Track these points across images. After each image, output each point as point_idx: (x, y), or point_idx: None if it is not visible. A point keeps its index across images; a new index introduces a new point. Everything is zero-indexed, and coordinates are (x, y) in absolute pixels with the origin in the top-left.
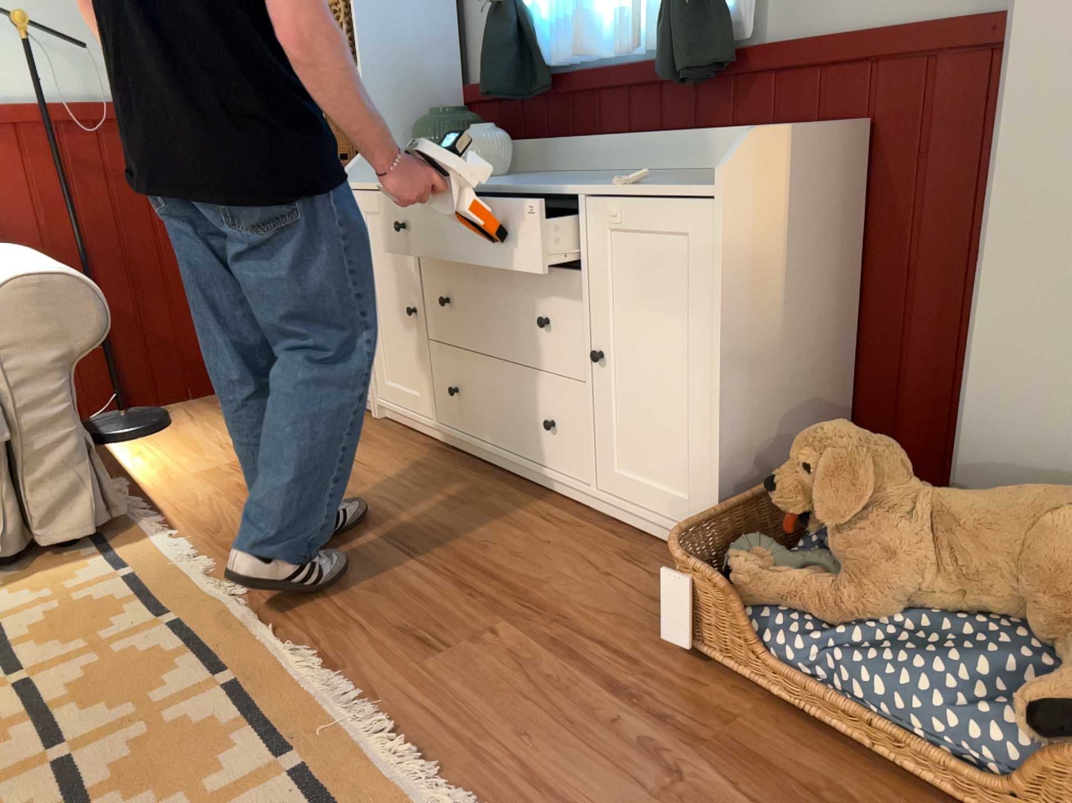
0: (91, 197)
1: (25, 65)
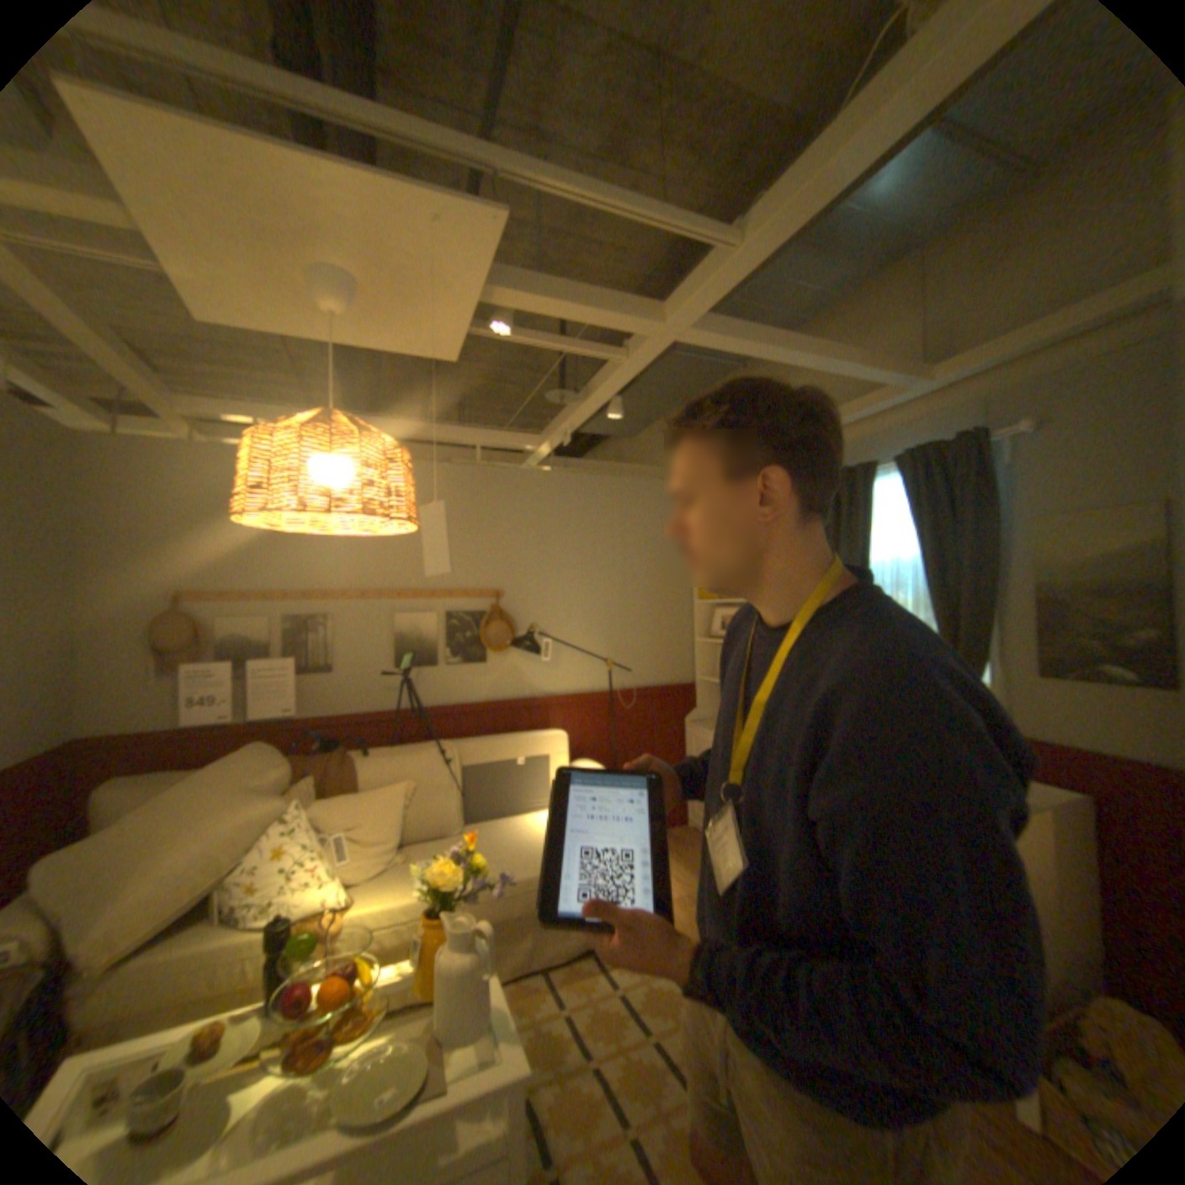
0: (615, 730)
1: (600, 672)
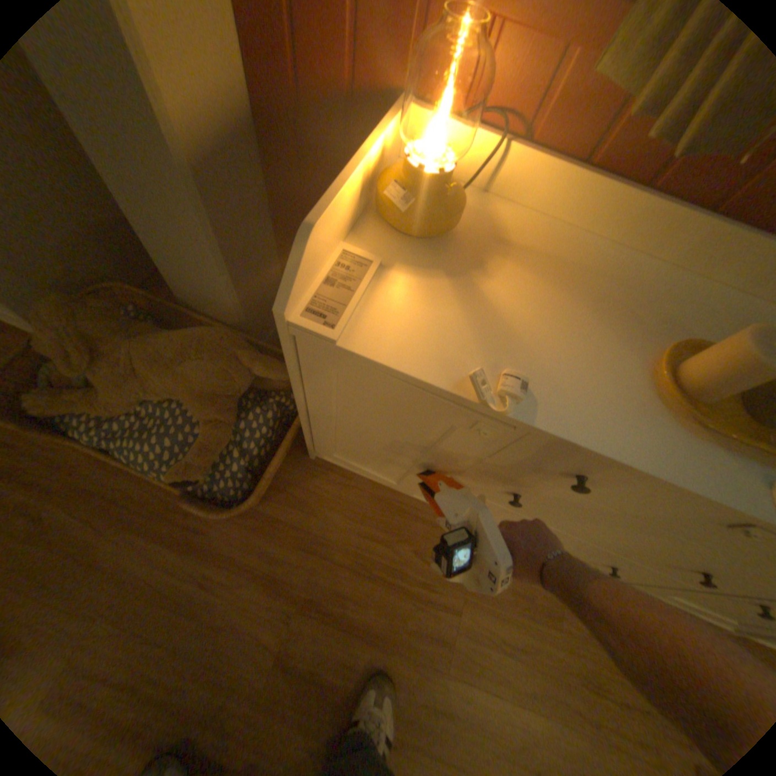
0: None
1: None
